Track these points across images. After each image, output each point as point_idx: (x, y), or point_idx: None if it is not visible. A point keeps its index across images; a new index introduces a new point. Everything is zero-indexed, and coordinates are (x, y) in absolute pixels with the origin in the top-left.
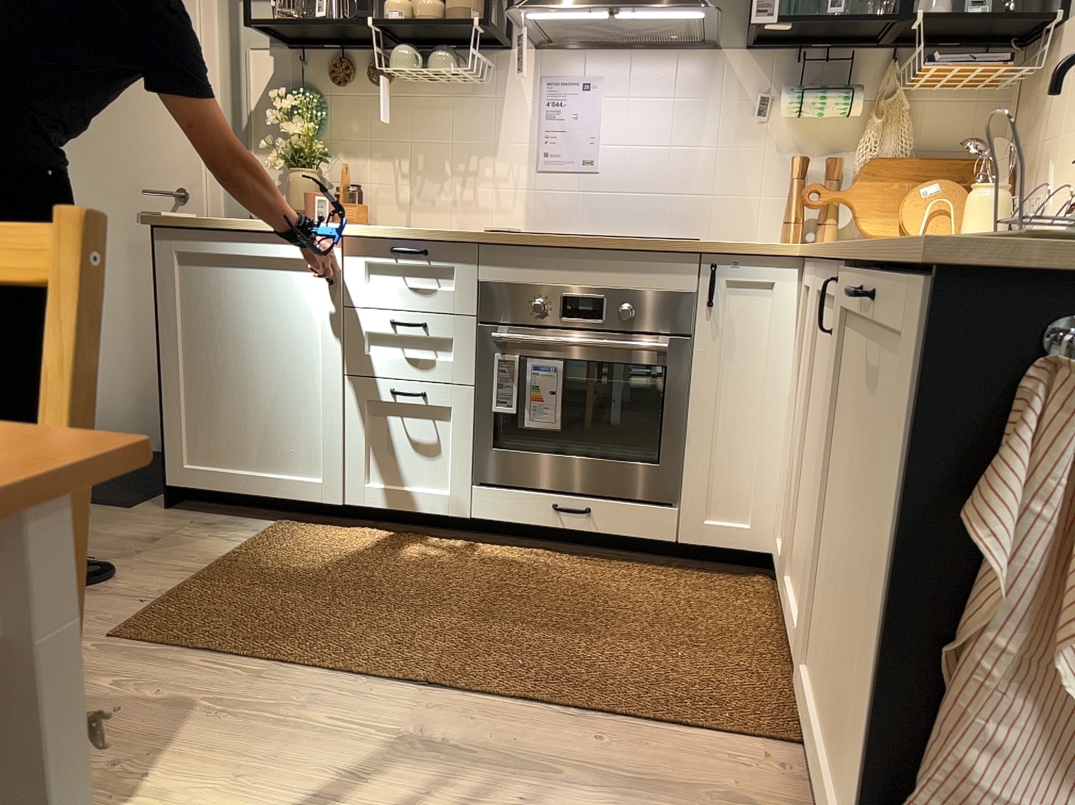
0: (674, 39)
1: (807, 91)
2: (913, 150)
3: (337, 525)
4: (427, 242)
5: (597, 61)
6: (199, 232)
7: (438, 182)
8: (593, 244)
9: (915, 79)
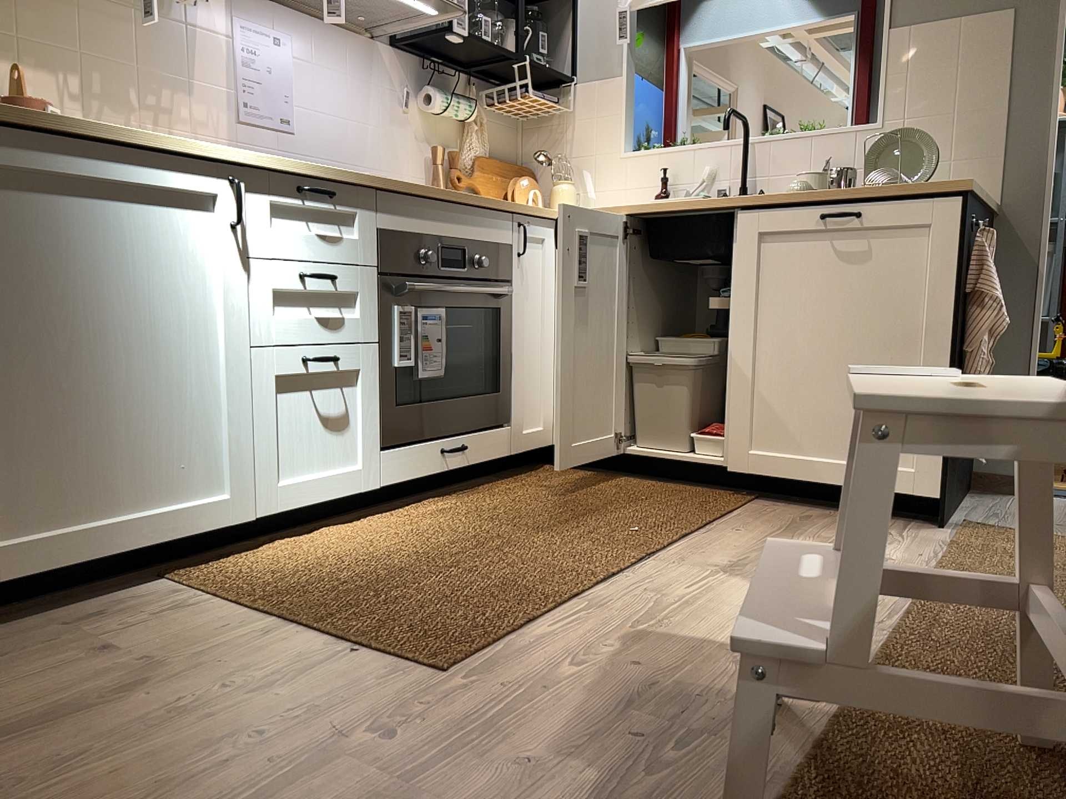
0: (359, 23)
1: (451, 95)
2: (488, 153)
3: (227, 555)
4: (336, 183)
5: (287, 21)
6: (27, 133)
7: (126, 117)
8: (460, 197)
9: (510, 102)
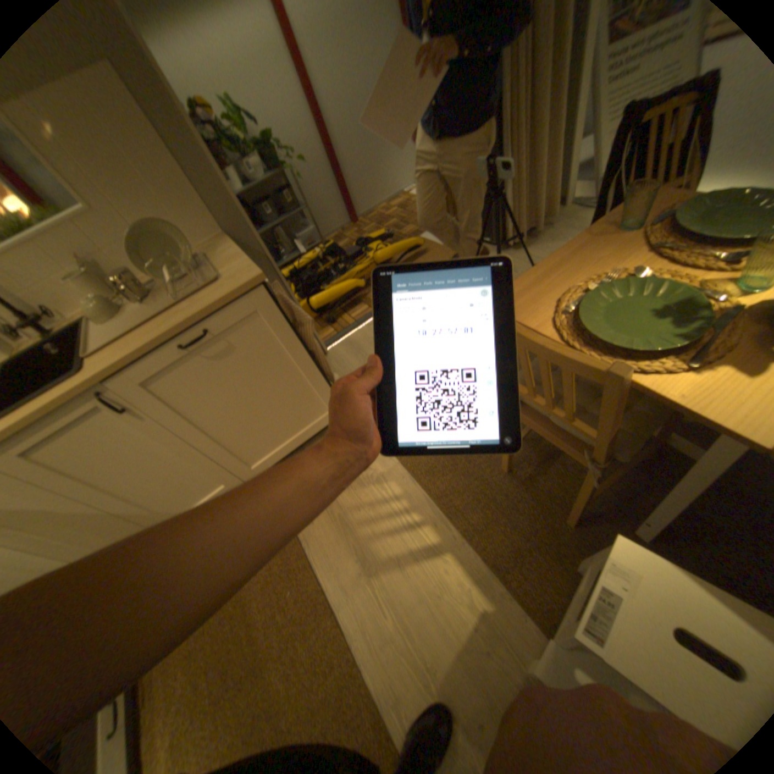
0: None
1: None
2: None
3: None
4: None
5: None
6: None
7: None
8: None
9: None
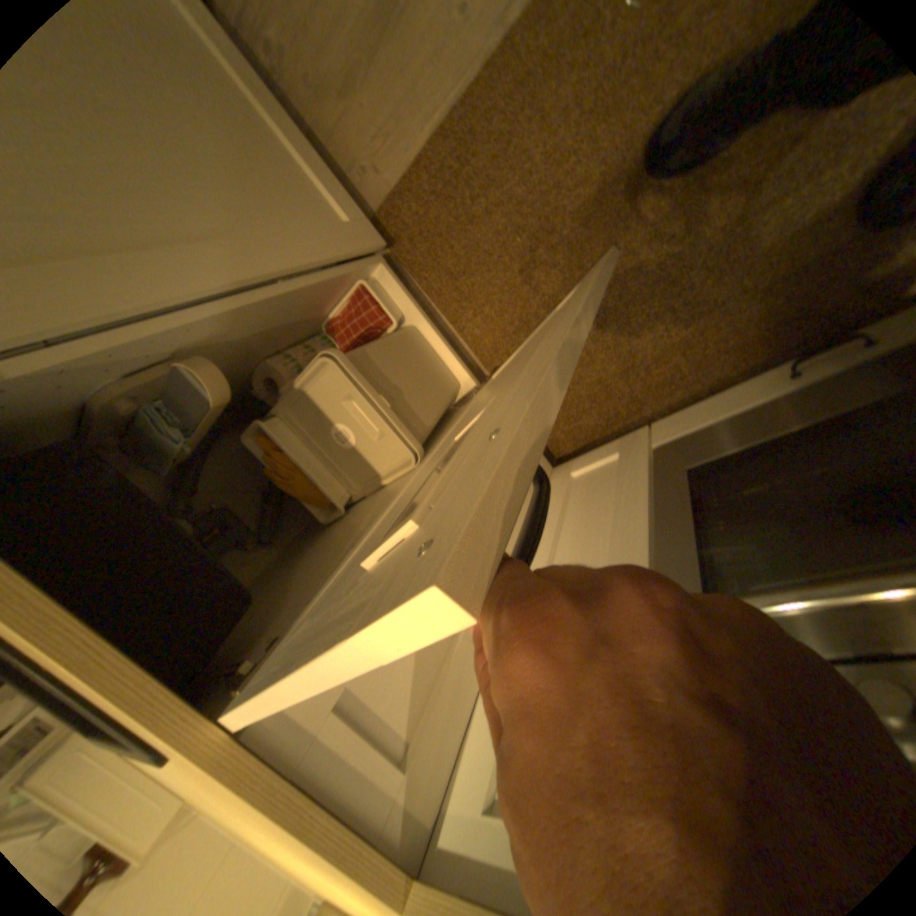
0: None
1: None
2: None
3: None
4: None
5: None
6: None
7: None
8: None
9: None
